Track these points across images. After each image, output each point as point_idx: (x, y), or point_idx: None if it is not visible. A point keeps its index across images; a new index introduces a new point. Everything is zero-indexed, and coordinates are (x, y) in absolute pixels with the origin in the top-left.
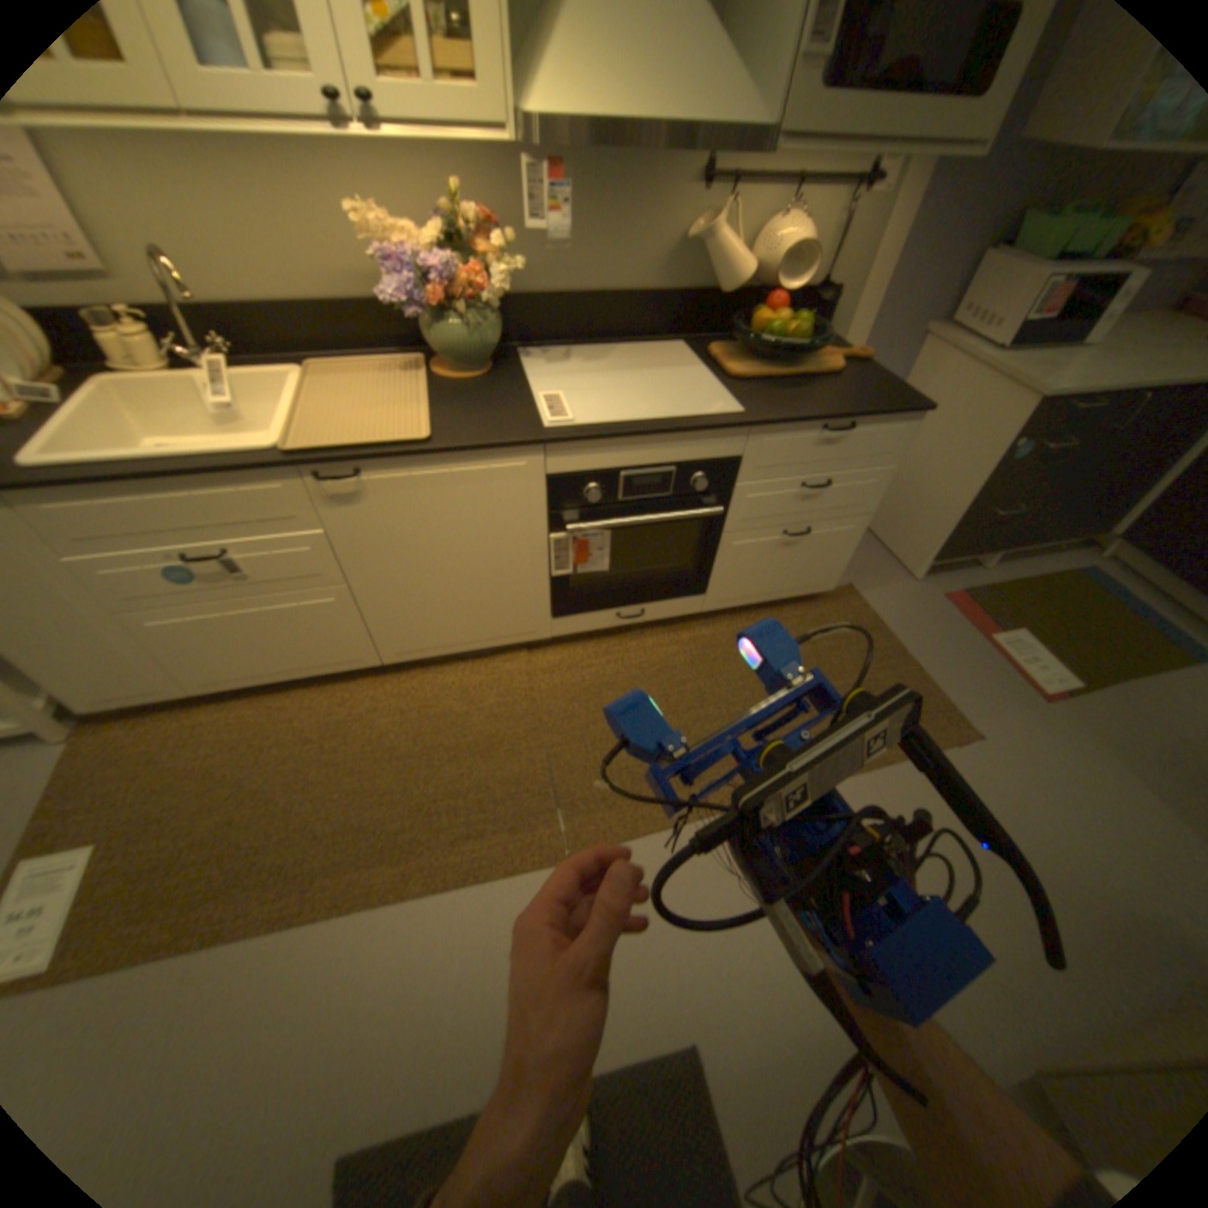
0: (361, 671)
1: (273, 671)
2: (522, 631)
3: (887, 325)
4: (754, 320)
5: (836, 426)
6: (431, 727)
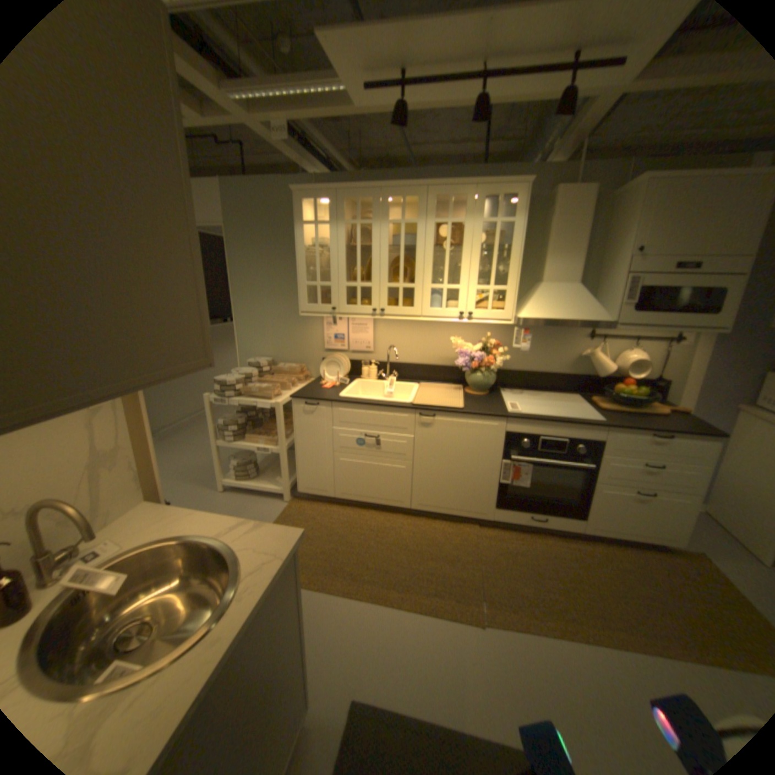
0: (402, 509)
1: (370, 496)
2: (480, 512)
3: (709, 403)
4: (616, 389)
5: (663, 436)
6: (427, 544)
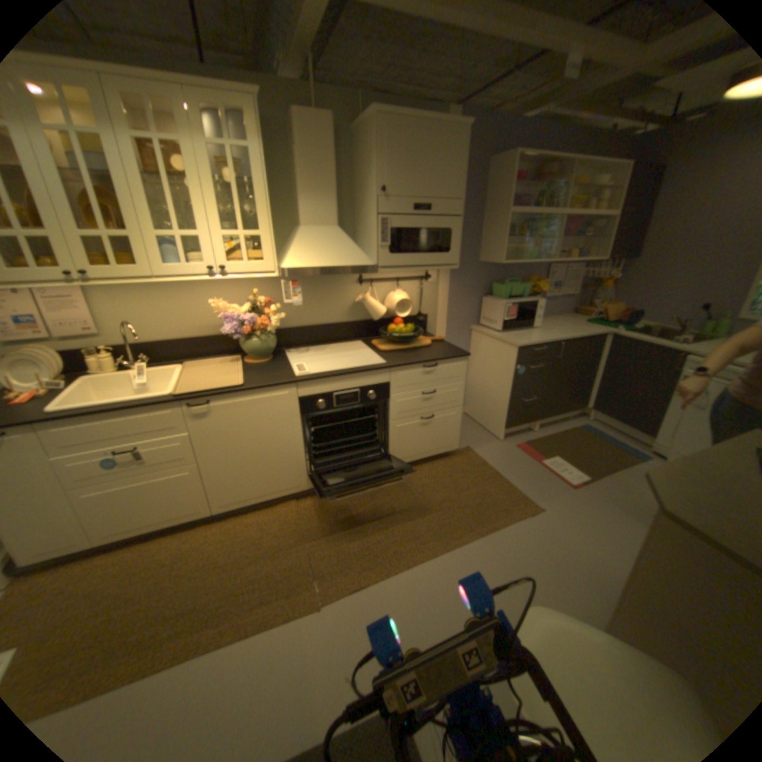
0: (200, 519)
1: (149, 523)
2: (293, 485)
3: (453, 328)
4: (388, 330)
5: (429, 366)
6: (240, 547)
